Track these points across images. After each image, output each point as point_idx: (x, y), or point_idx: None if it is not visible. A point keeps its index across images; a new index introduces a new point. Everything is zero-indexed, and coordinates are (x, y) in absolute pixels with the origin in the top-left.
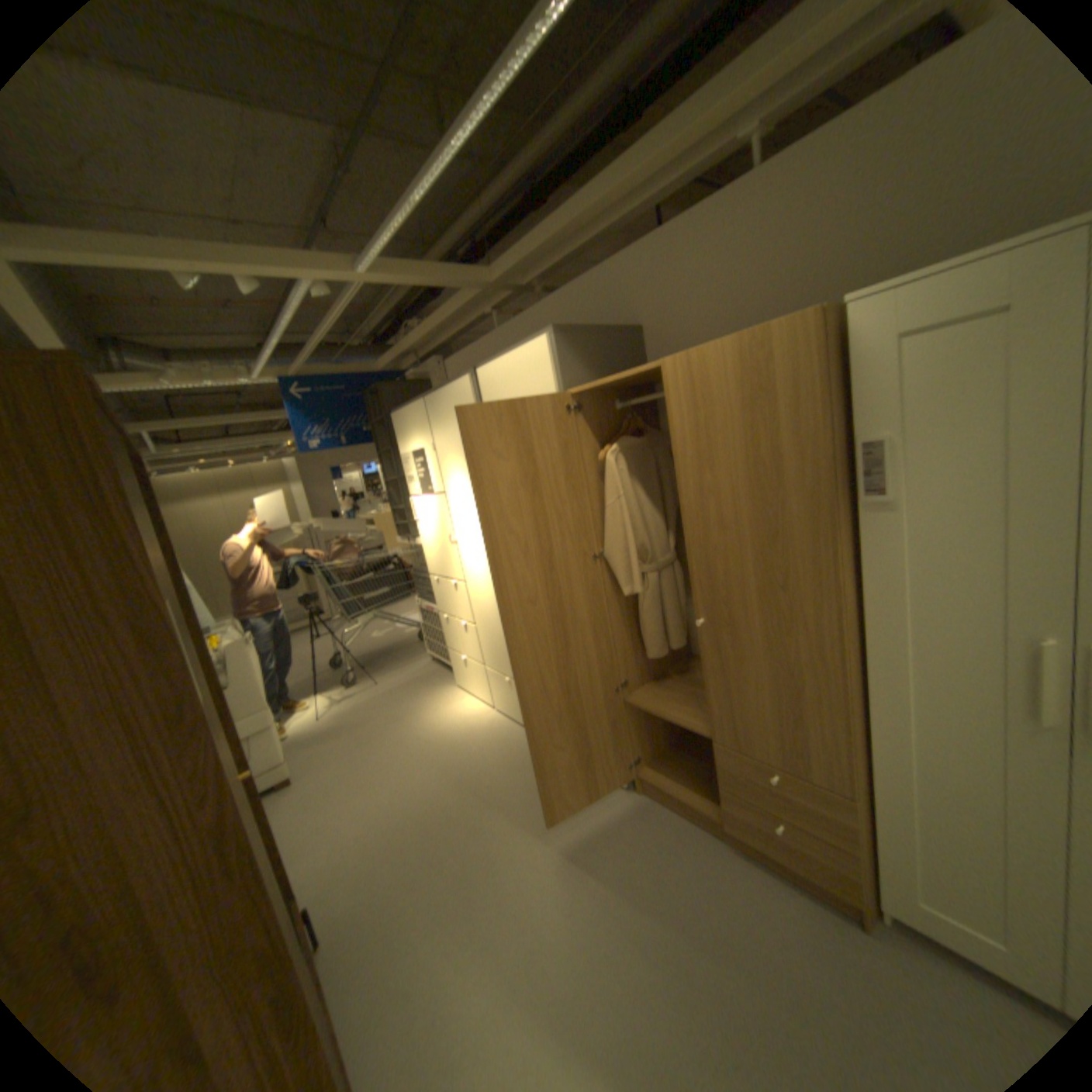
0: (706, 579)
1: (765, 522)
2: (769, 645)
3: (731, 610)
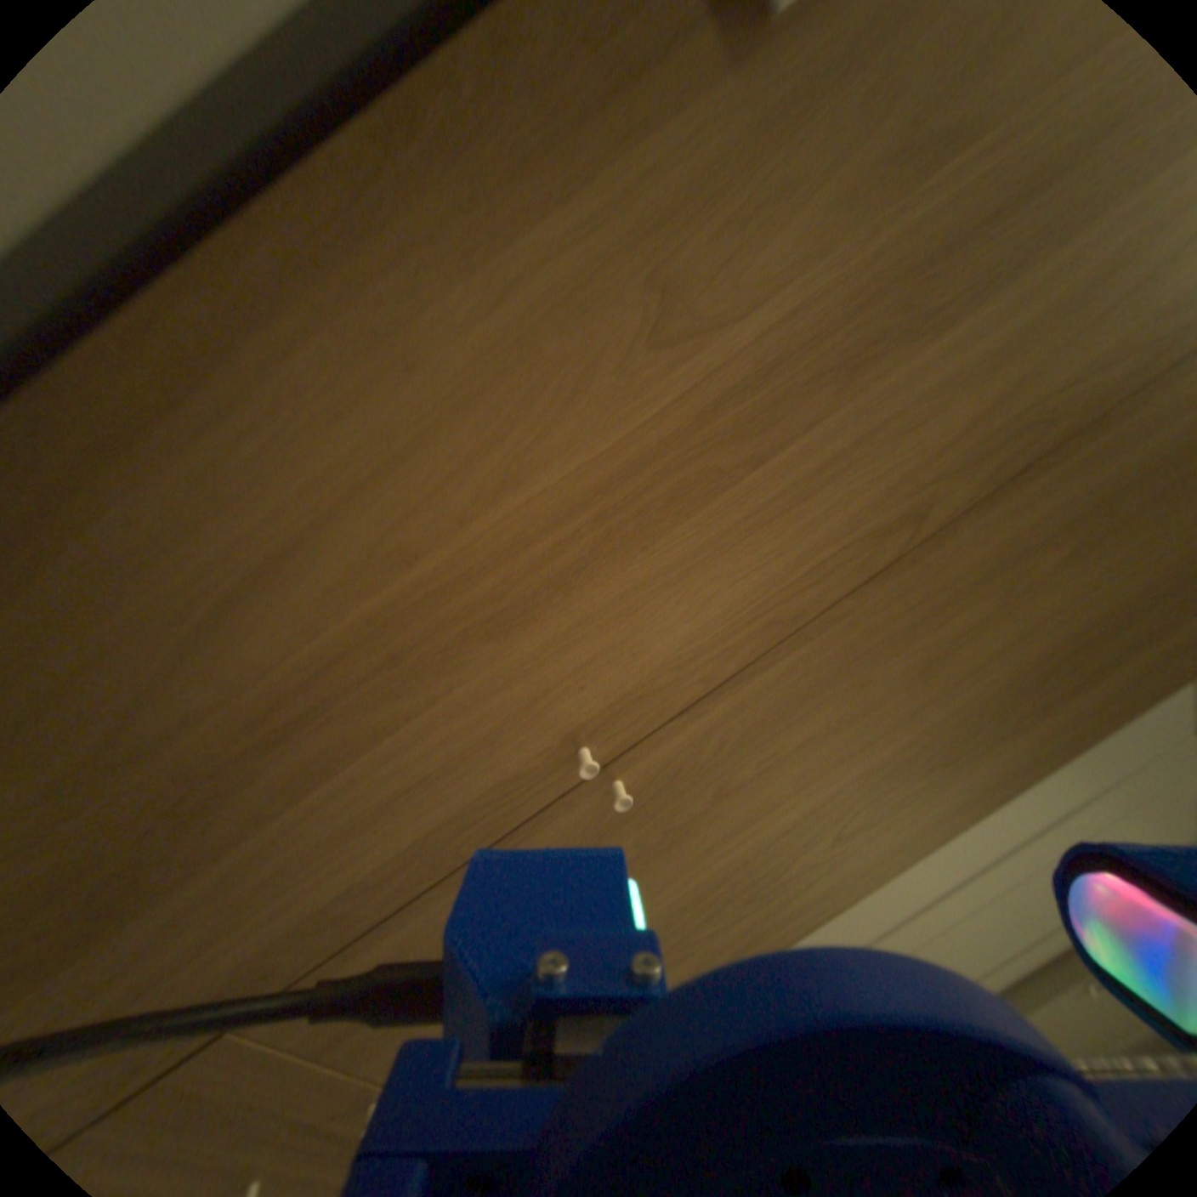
0: (760, 724)
1: (969, 739)
2: (693, 910)
3: (717, 817)
